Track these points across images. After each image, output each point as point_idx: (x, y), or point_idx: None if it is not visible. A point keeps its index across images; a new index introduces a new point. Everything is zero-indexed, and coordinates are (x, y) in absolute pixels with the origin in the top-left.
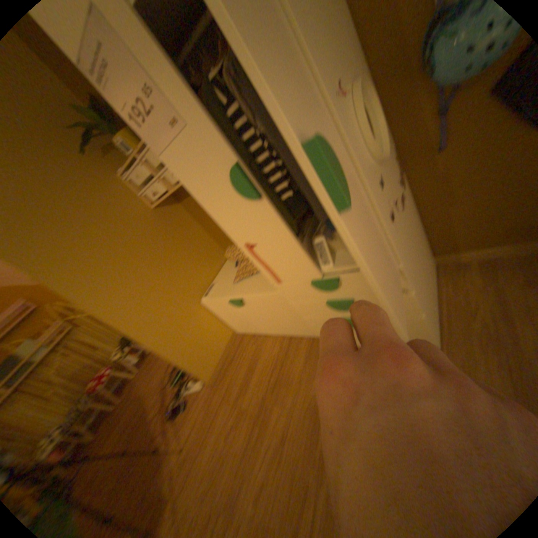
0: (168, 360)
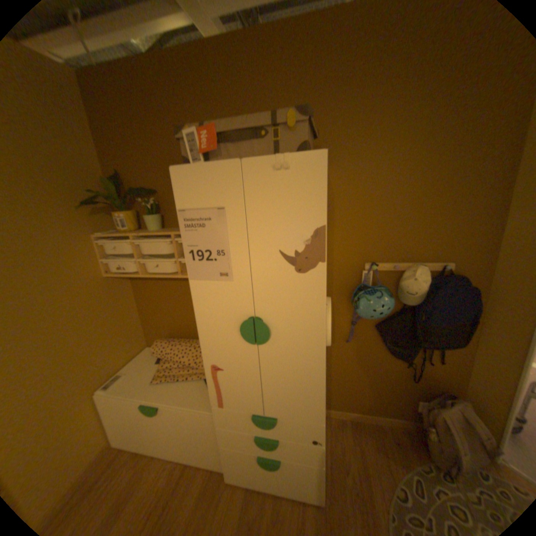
0: None
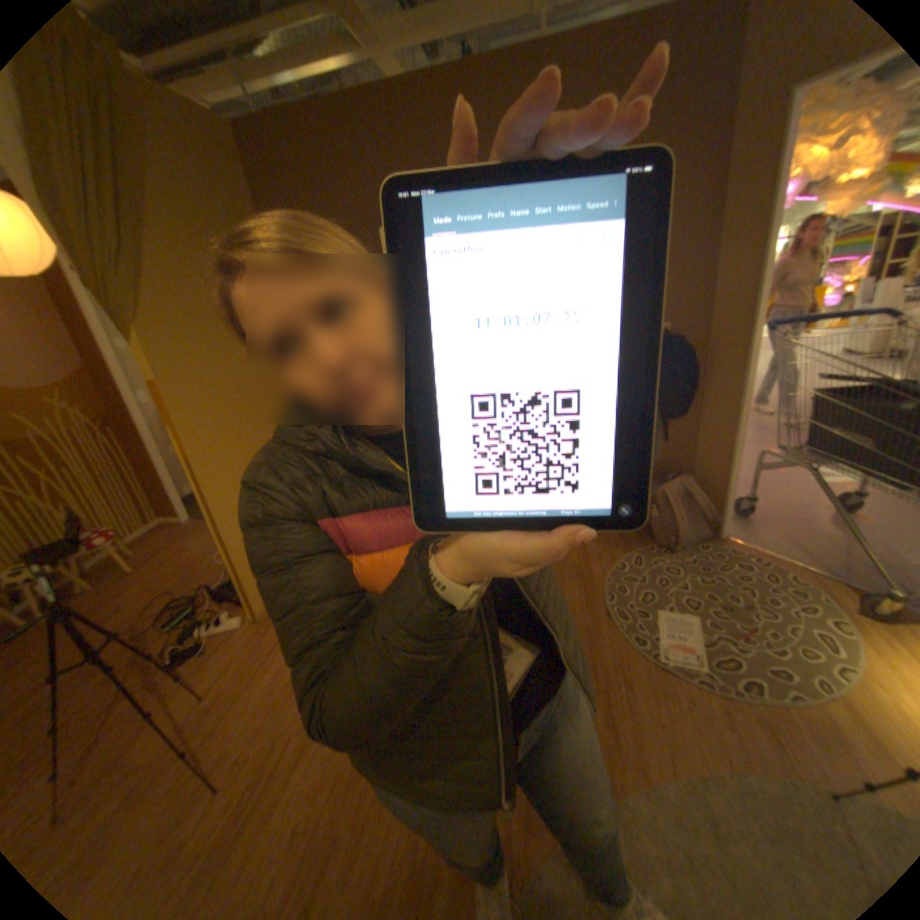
0: (231, 559)
